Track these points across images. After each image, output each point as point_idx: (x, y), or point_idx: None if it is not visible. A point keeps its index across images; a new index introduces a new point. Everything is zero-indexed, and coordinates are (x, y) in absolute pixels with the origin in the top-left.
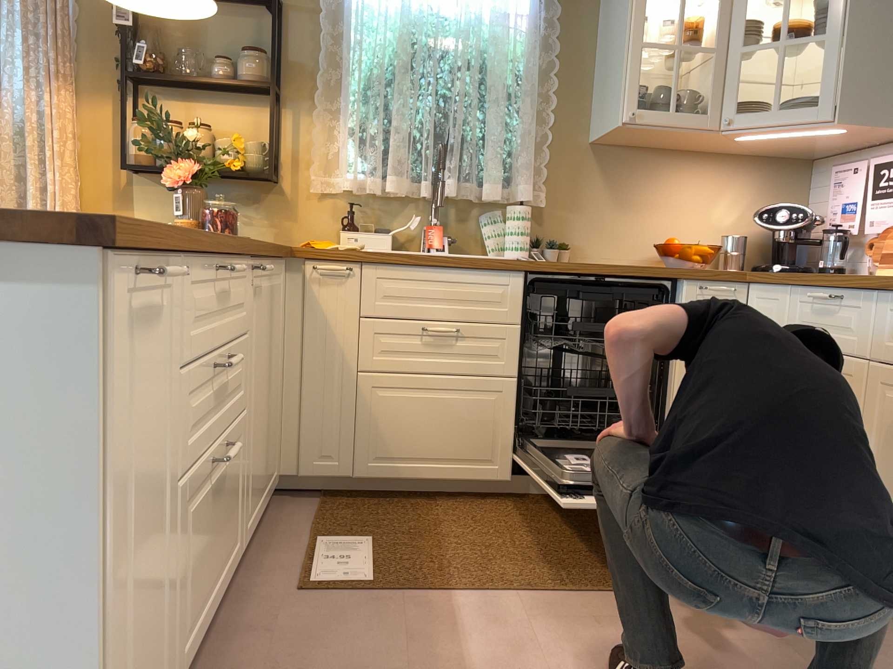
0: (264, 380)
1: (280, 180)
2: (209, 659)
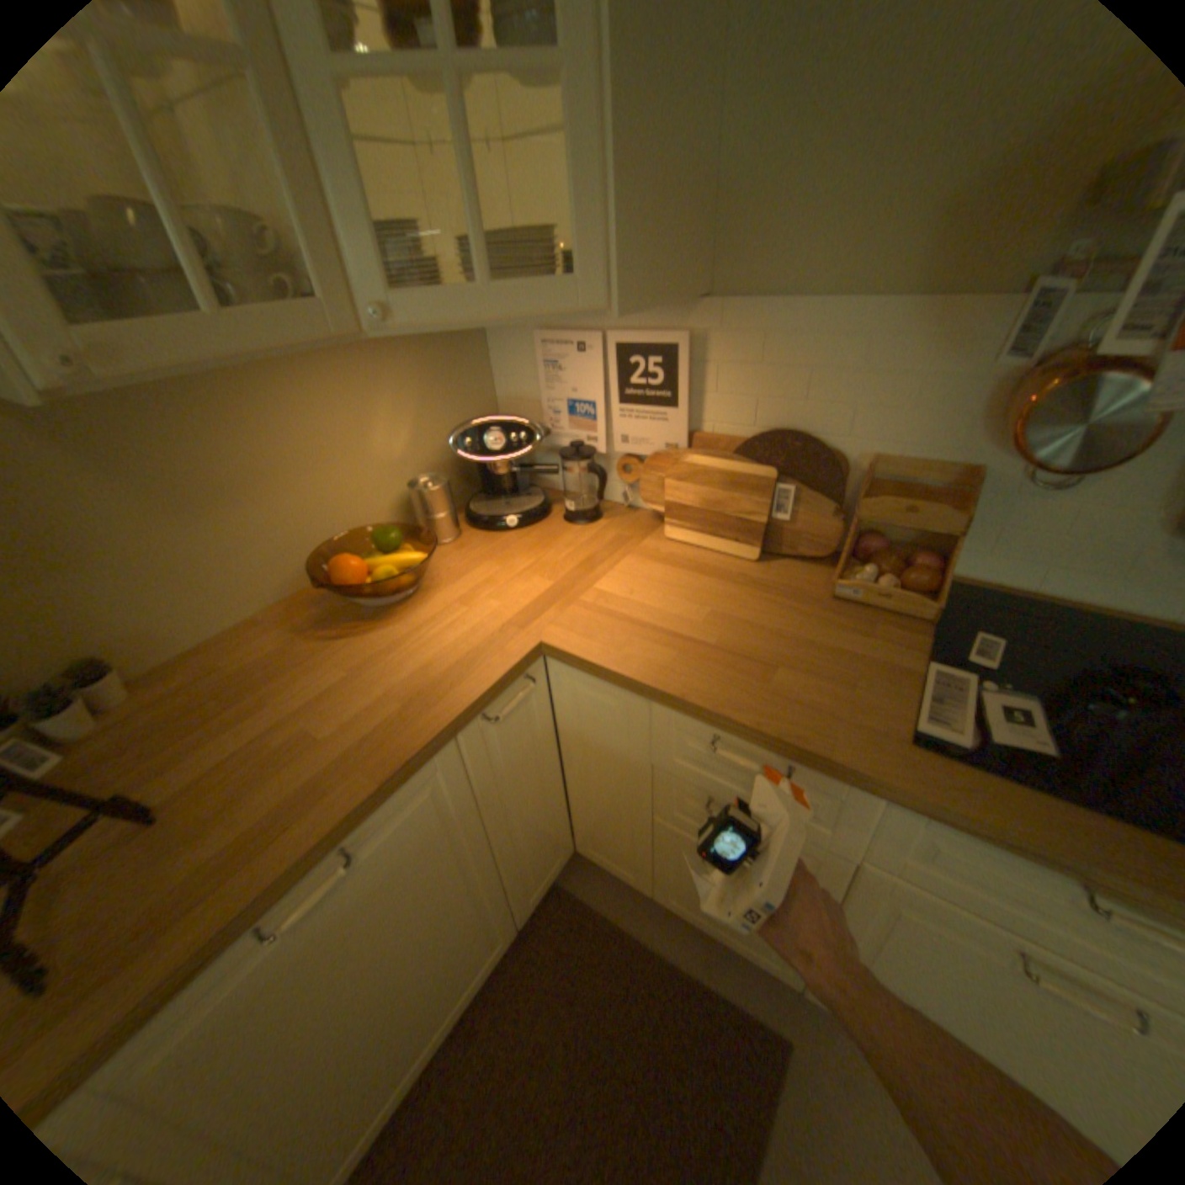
0: None
1: None
2: None
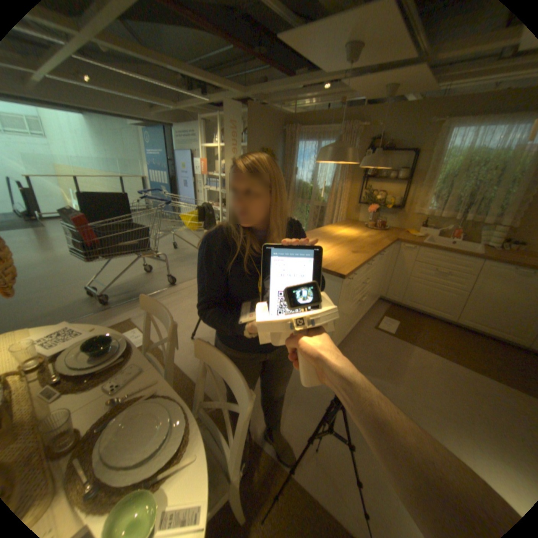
0: (379, 276)
1: (403, 207)
2: (351, 335)
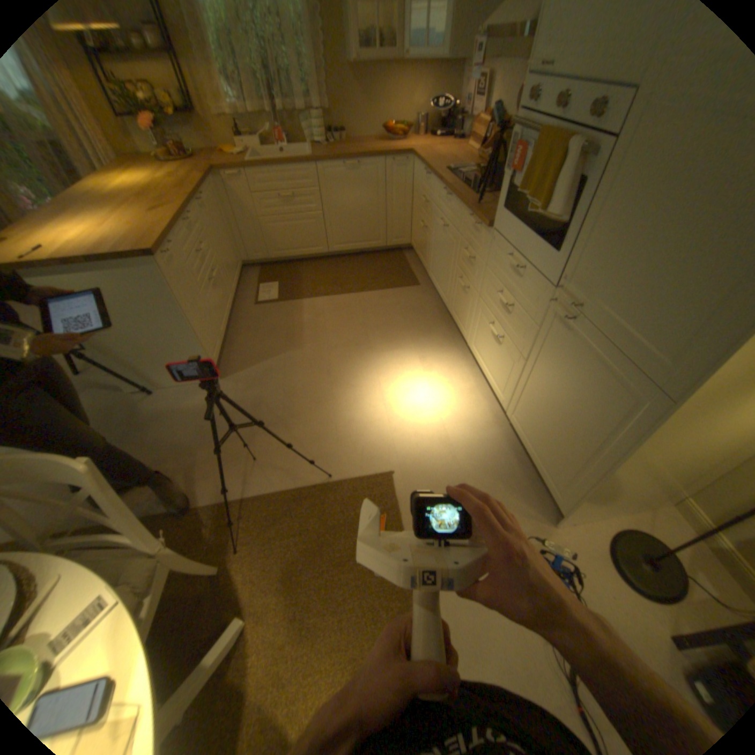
0: (219, 234)
1: (193, 109)
2: (231, 328)
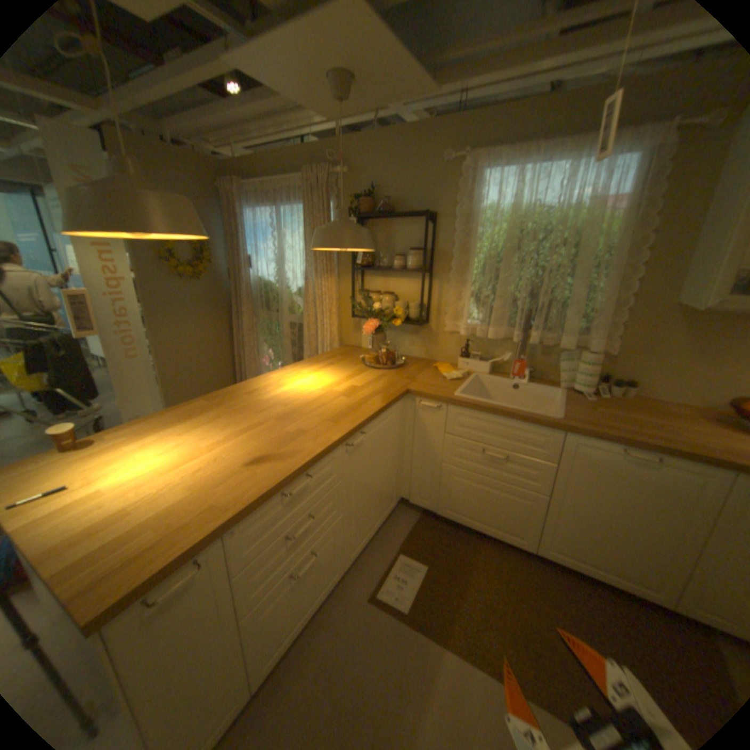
0: (372, 478)
1: (428, 322)
2: (305, 640)
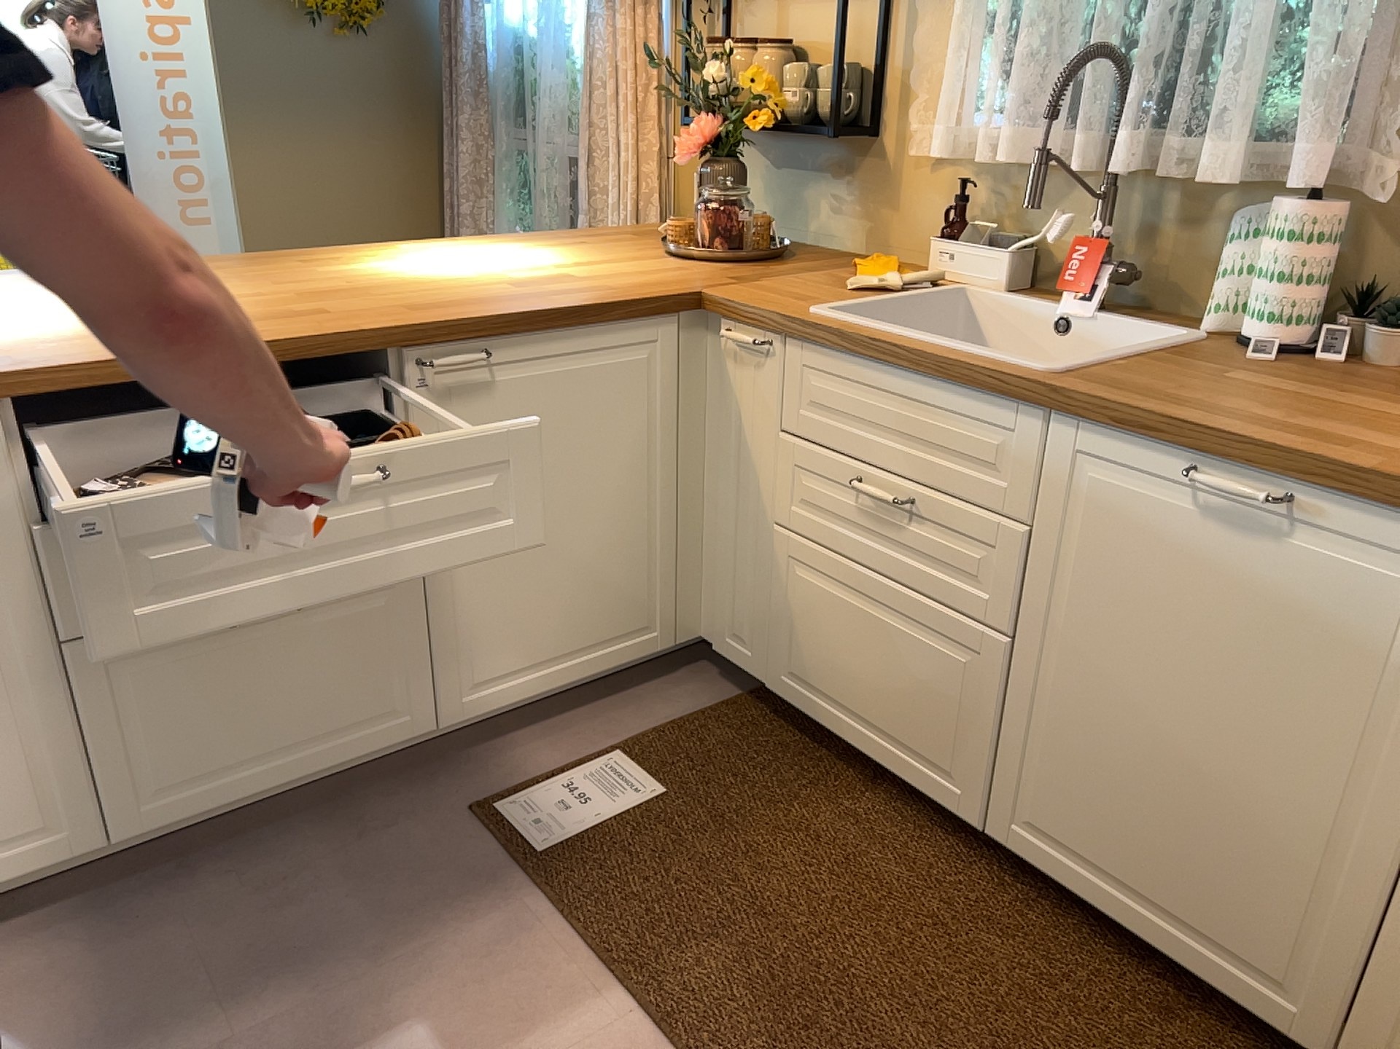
0: (547, 509)
1: (875, 133)
2: (293, 826)
